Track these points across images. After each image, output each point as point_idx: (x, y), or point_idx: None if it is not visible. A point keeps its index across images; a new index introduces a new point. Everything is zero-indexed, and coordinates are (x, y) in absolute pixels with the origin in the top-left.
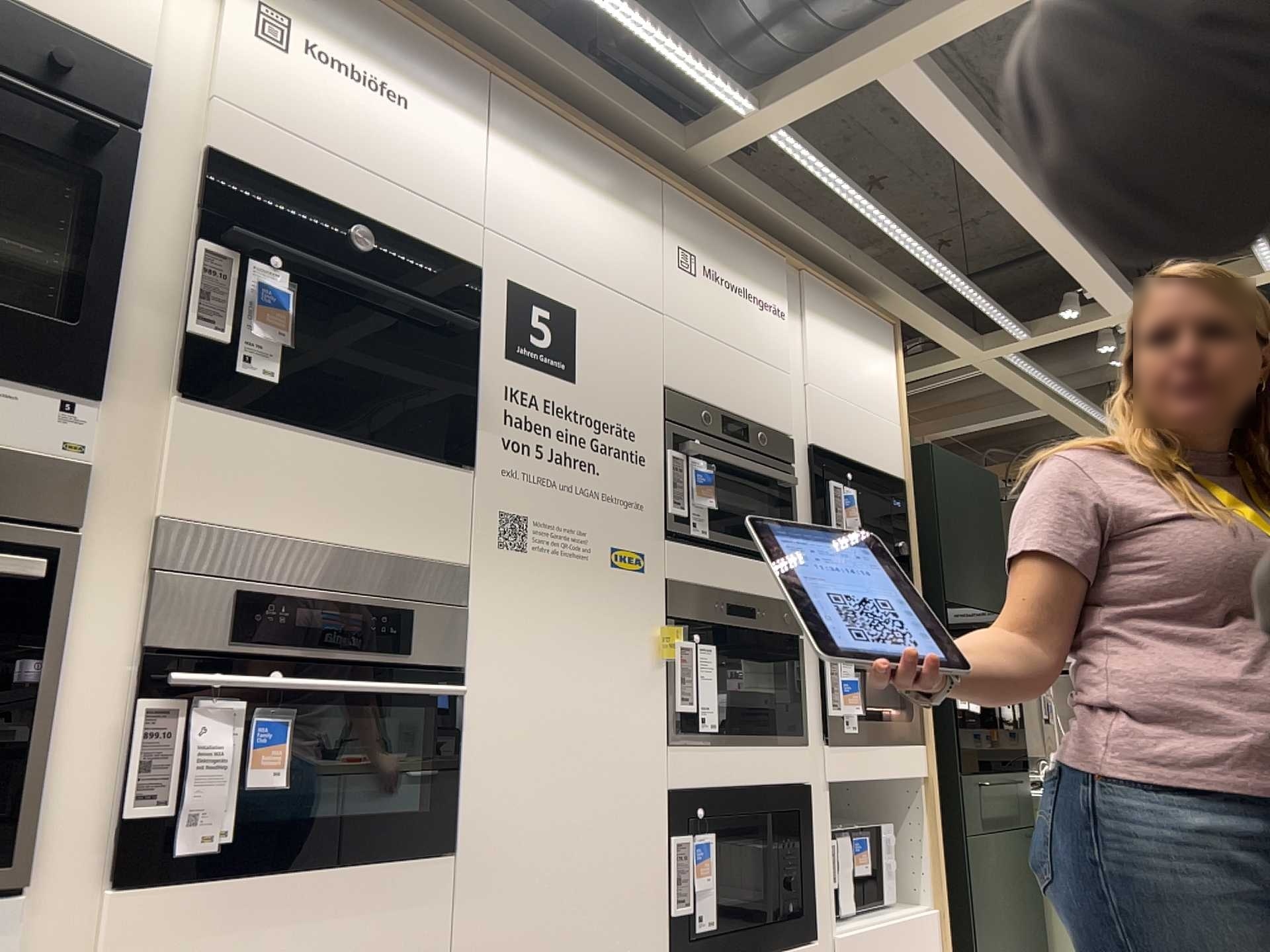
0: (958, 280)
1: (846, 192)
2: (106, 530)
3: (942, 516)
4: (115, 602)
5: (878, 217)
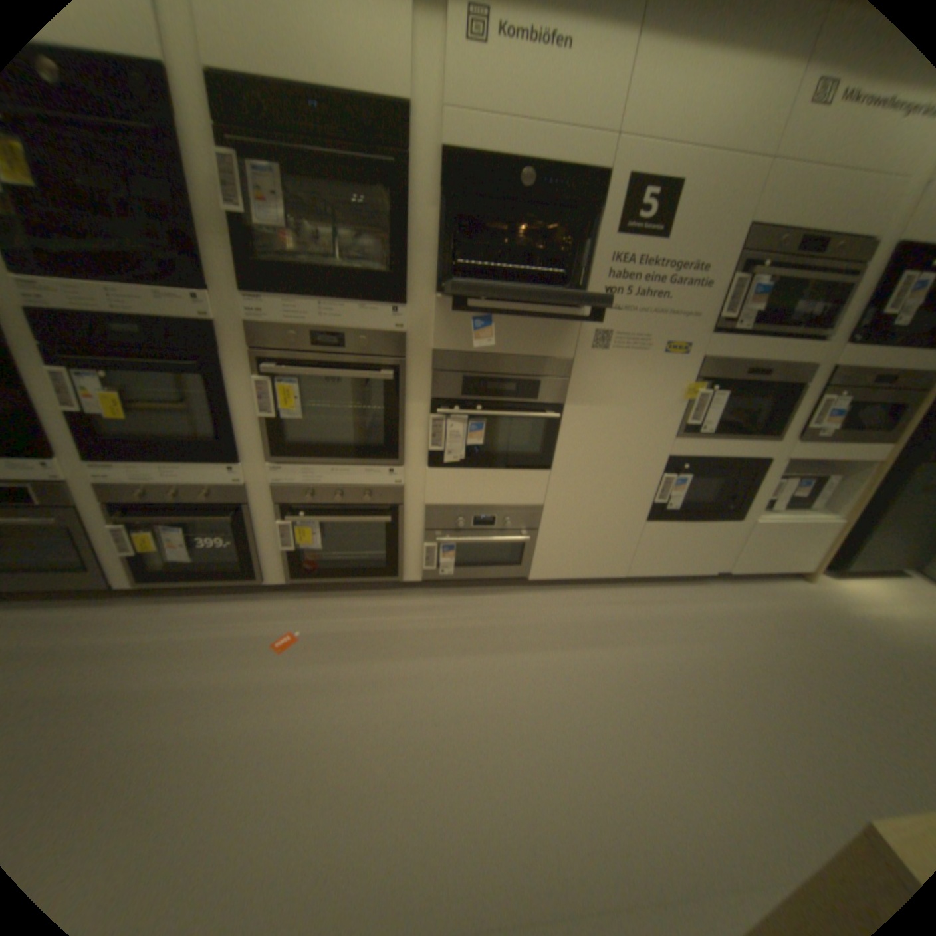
0: None
1: None
2: (415, 356)
3: None
4: (420, 382)
5: None
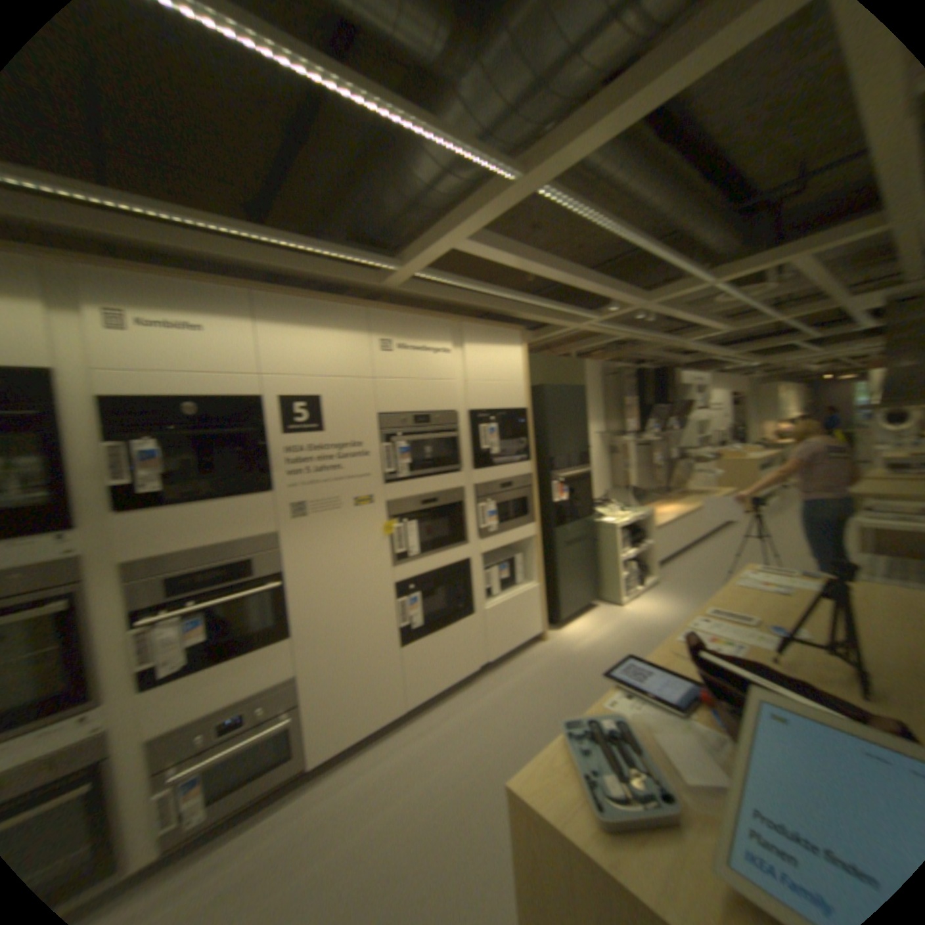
0: (549, 305)
1: (469, 286)
2: (90, 577)
3: (548, 418)
4: (103, 601)
5: (492, 291)
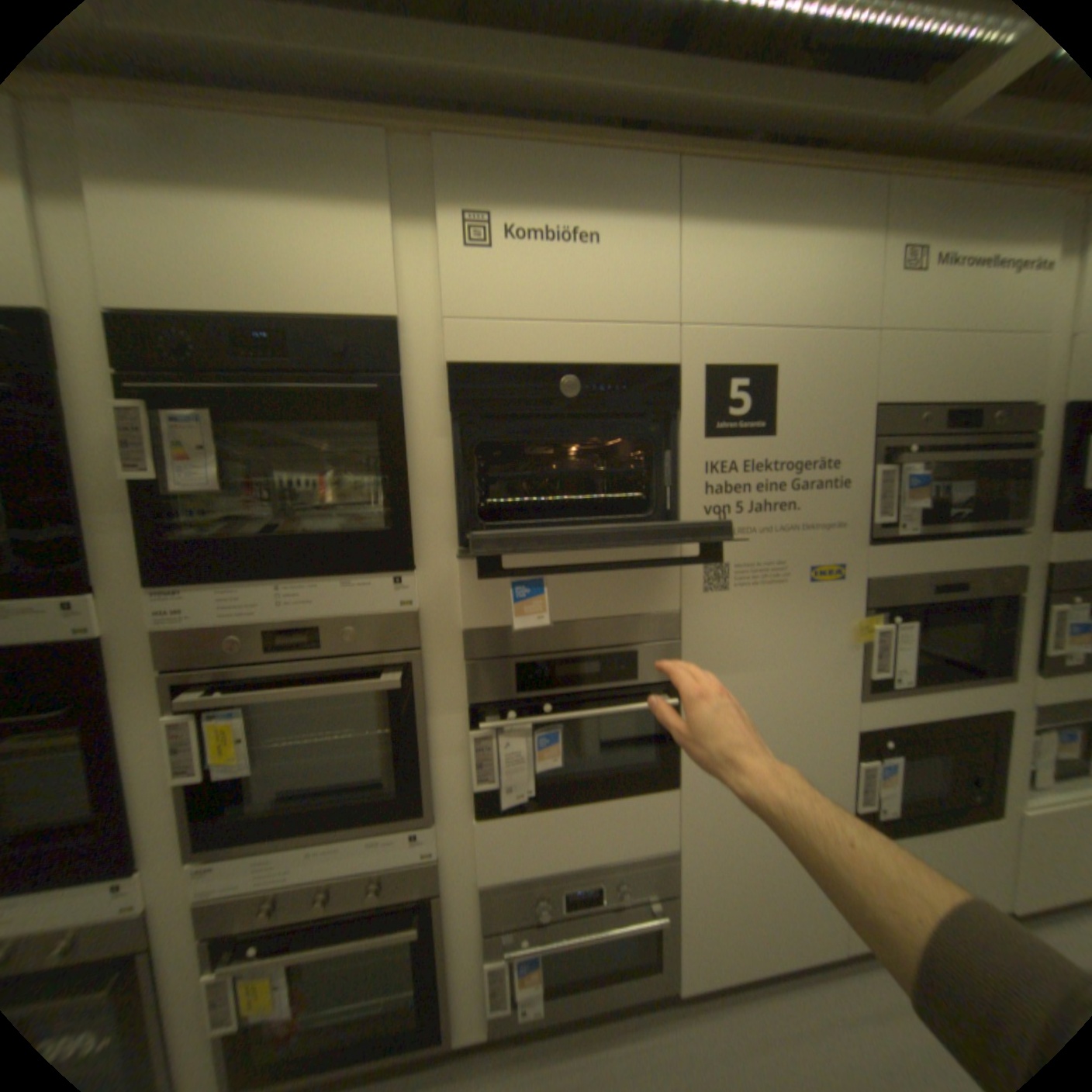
0: None
1: None
2: (437, 642)
3: None
4: (449, 679)
5: None
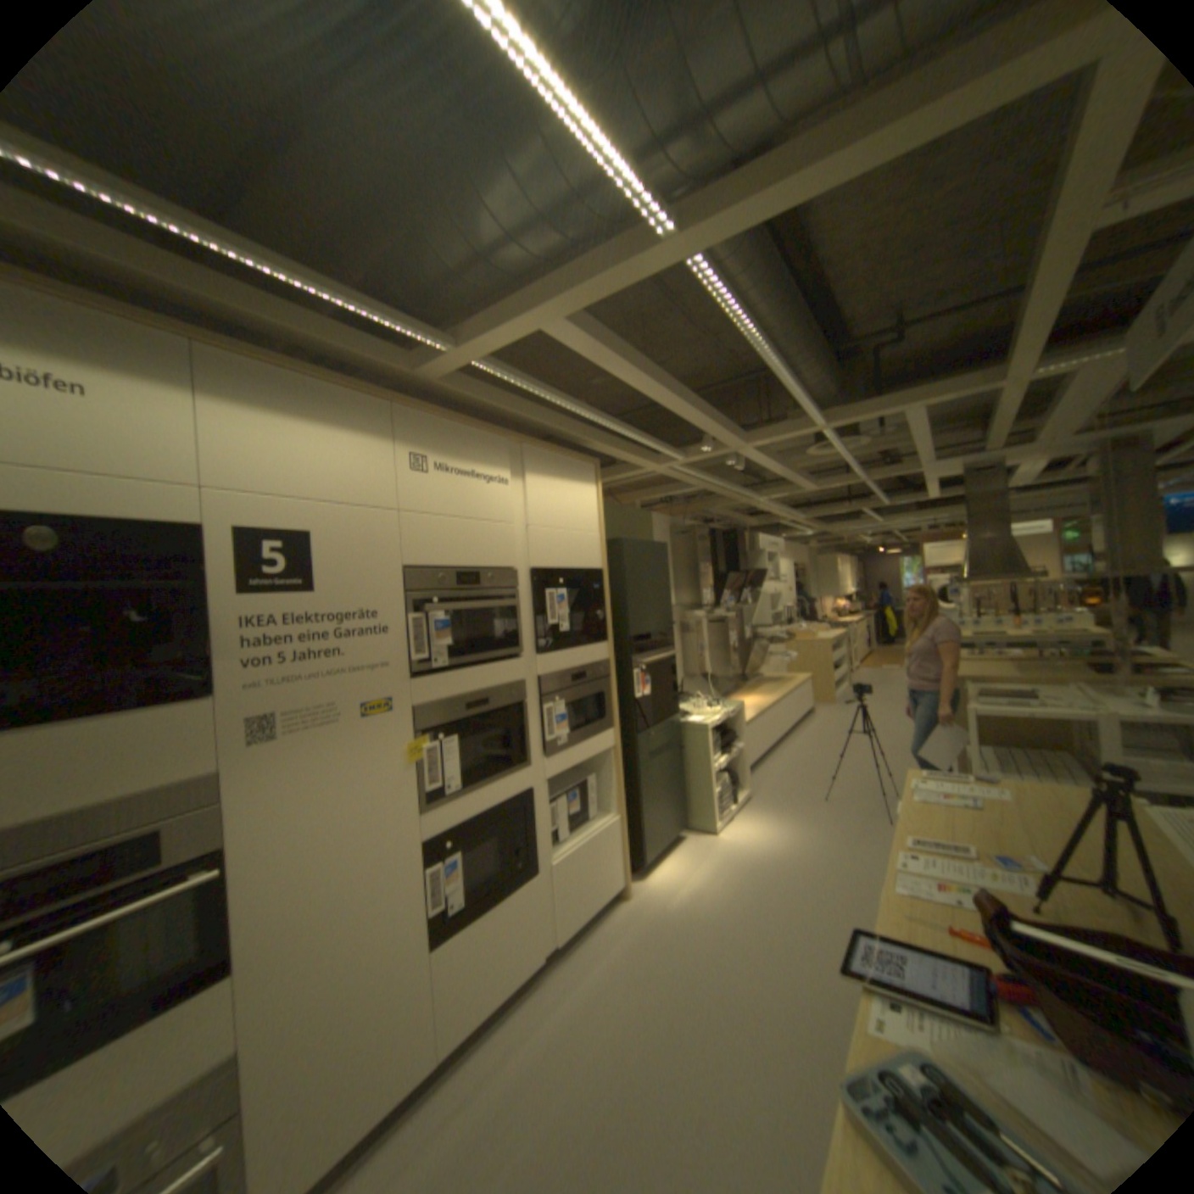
0: (635, 435)
1: (544, 393)
2: None
3: (628, 584)
4: None
5: (571, 405)
